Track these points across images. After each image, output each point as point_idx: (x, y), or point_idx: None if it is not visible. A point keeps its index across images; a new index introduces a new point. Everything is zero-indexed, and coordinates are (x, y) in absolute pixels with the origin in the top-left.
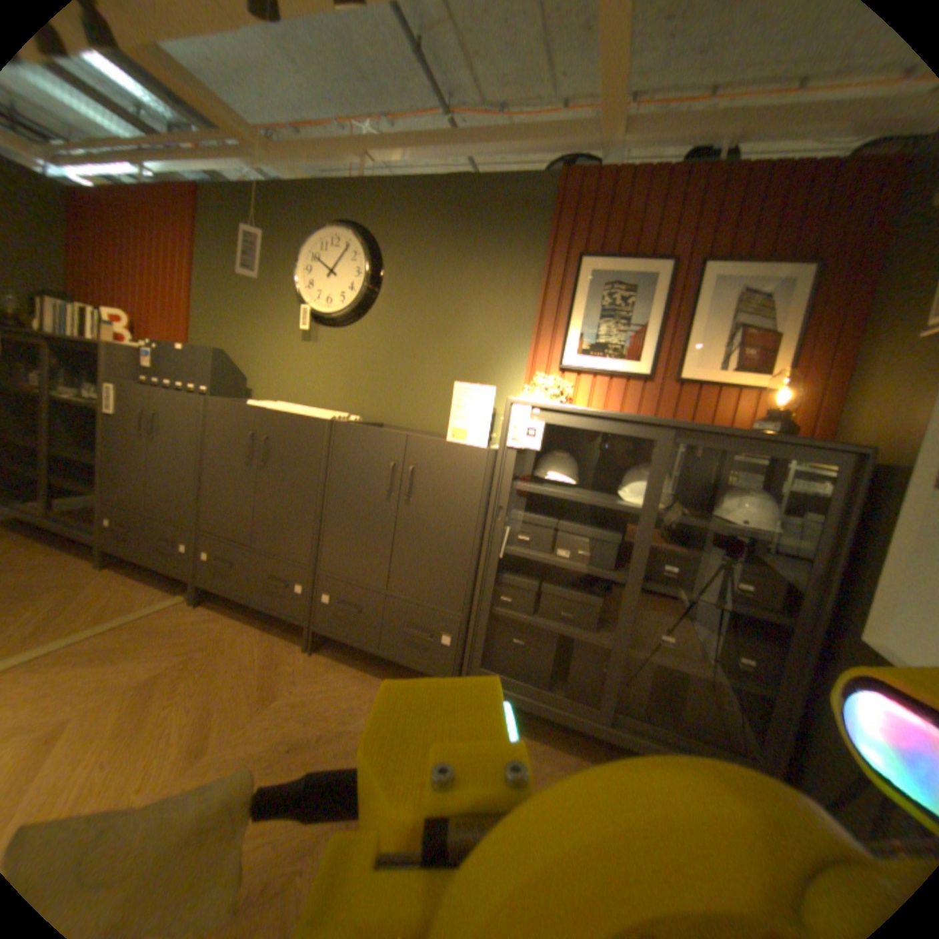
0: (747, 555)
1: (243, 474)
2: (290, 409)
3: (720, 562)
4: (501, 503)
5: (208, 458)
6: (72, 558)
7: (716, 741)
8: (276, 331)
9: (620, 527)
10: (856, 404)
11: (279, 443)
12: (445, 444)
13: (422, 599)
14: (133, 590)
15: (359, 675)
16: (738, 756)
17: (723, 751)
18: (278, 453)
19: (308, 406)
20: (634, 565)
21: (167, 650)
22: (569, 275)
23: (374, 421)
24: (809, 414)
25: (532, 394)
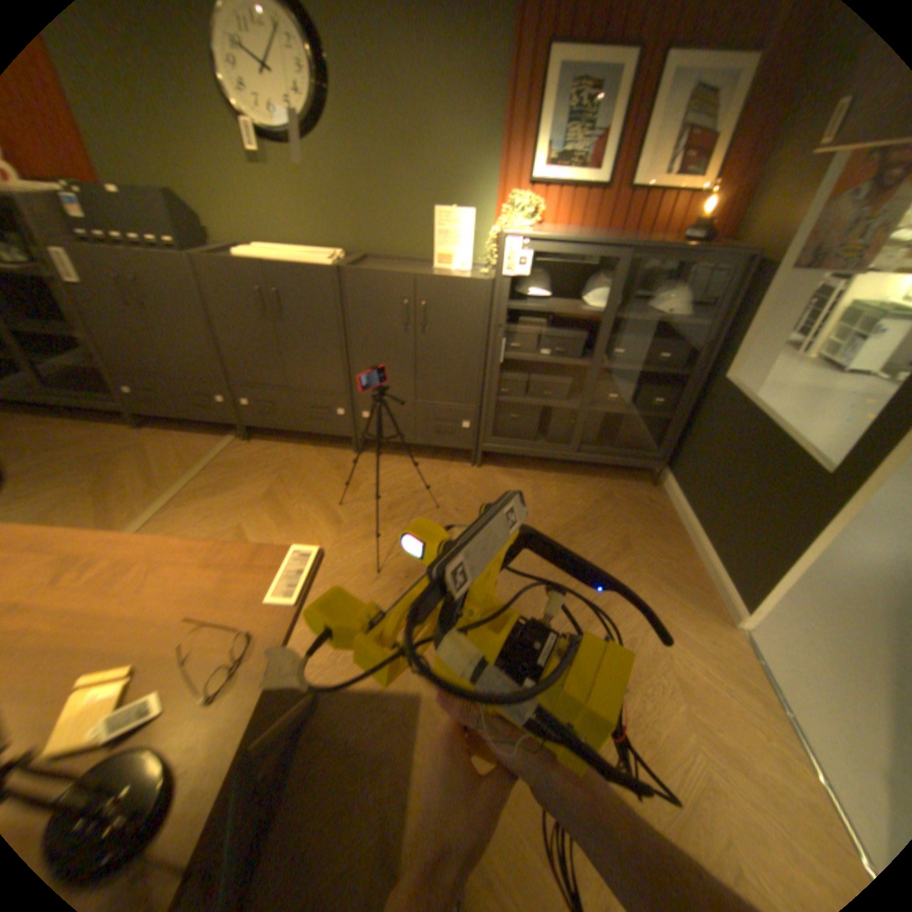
0: (667, 335)
1: (261, 329)
2: (285, 259)
3: (651, 343)
4: (500, 324)
5: (215, 318)
6: (106, 427)
7: (635, 449)
8: (212, 154)
9: (583, 327)
10: (758, 205)
11: (290, 296)
12: (450, 281)
13: (445, 403)
14: (188, 441)
15: (404, 461)
16: (648, 453)
17: (639, 453)
18: (291, 306)
19: (279, 244)
20: (594, 353)
21: (261, 475)
22: (538, 72)
23: (357, 254)
24: (724, 213)
25: (512, 219)
